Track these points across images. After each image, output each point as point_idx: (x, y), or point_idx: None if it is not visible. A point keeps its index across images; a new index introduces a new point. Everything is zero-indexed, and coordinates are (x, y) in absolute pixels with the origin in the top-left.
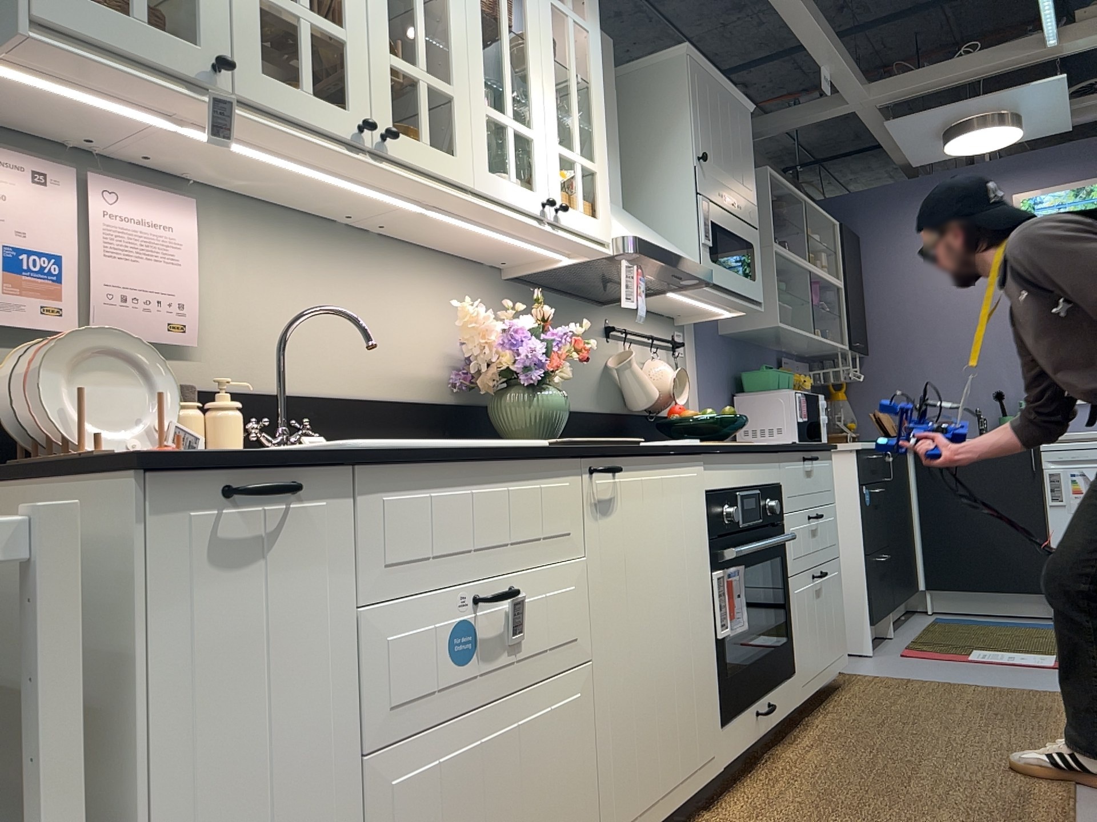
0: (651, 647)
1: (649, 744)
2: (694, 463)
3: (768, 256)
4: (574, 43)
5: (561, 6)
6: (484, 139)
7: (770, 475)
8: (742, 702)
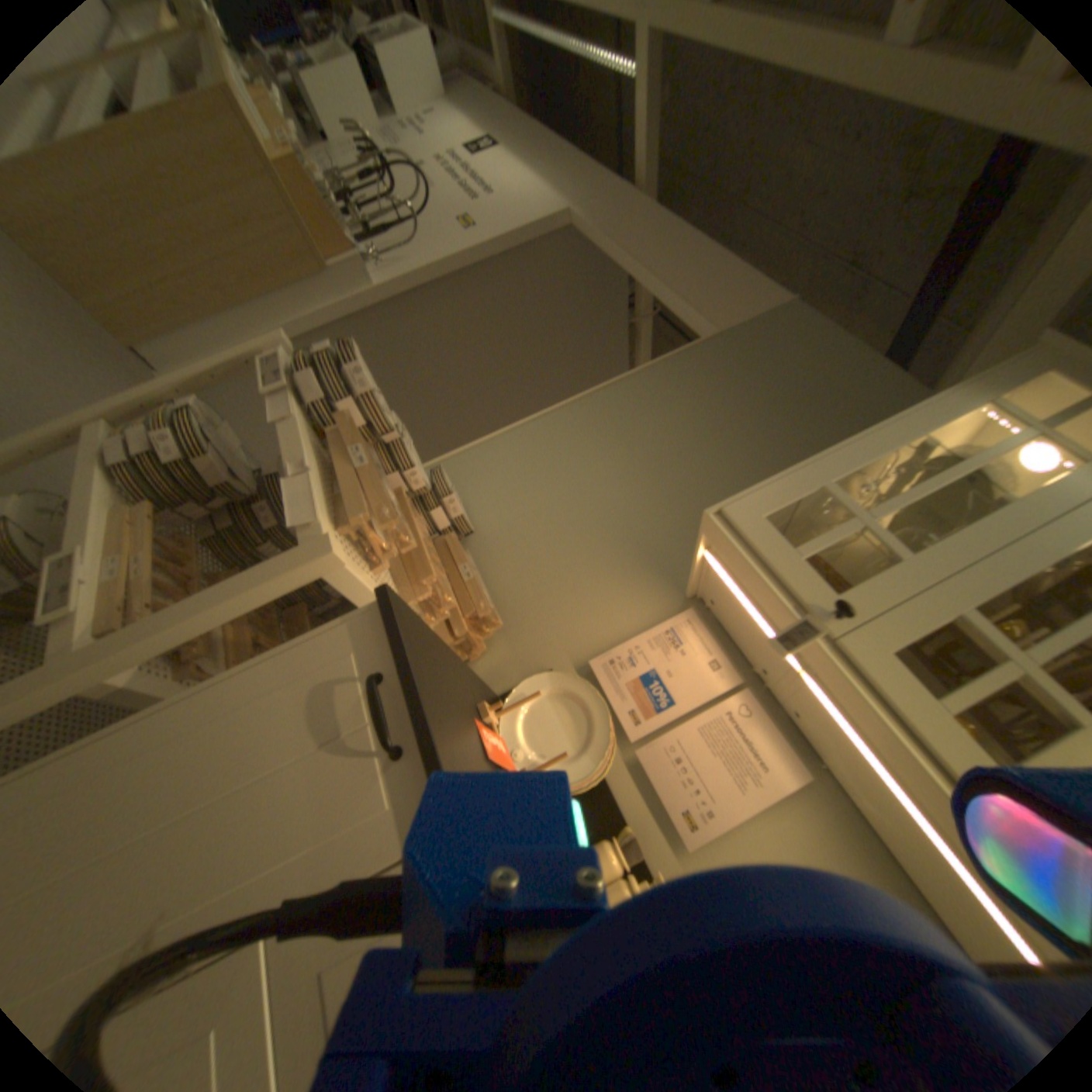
0: None
1: None
2: None
3: None
4: None
5: None
6: None
7: None
8: None
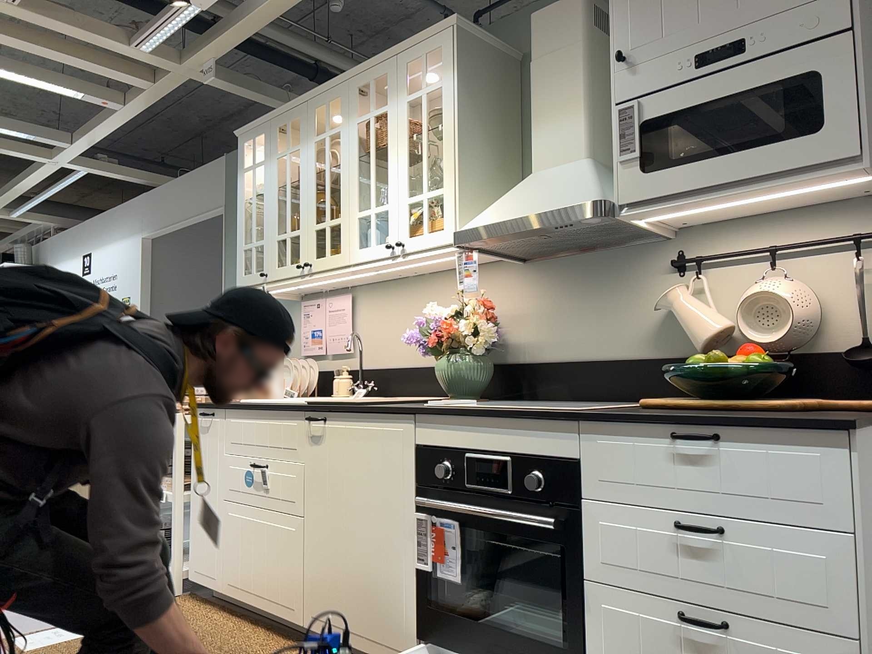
0: (344, 533)
1: (337, 590)
2: (398, 421)
3: None
4: (425, 110)
5: (414, 95)
6: (354, 232)
7: (545, 445)
8: (451, 643)
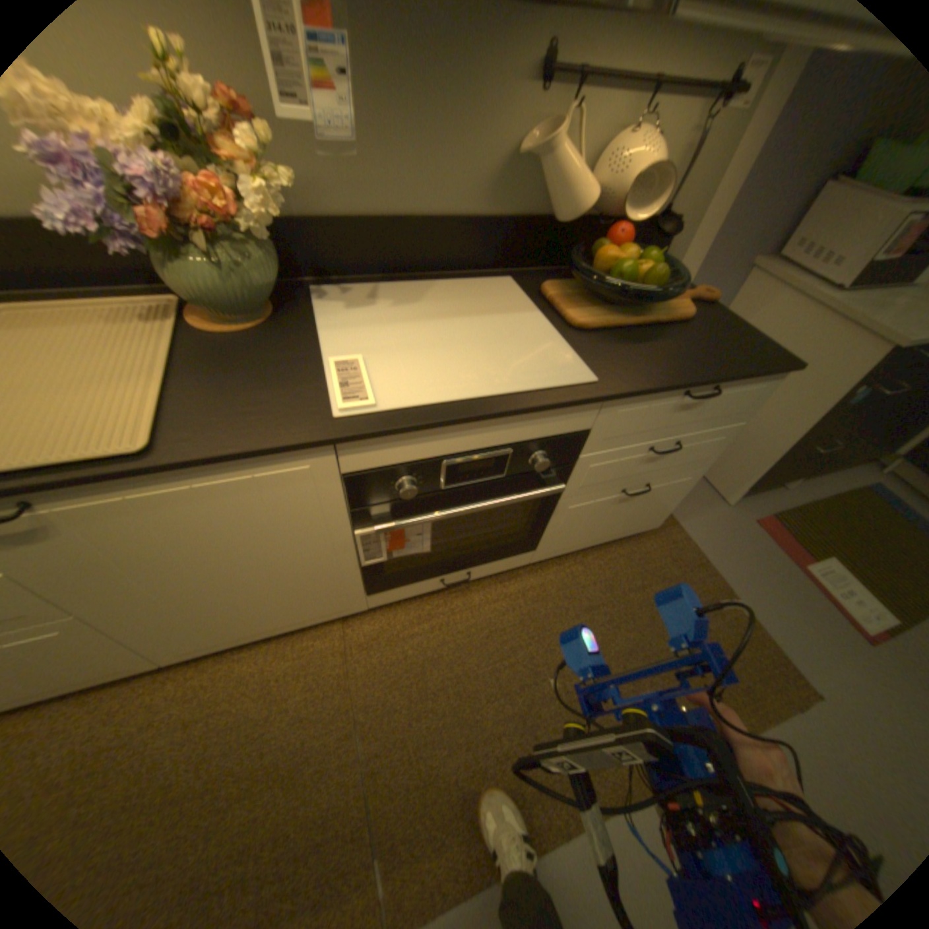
0: (206, 590)
1: (219, 625)
2: (296, 456)
3: None
4: None
5: None
6: None
7: (557, 426)
8: (410, 581)
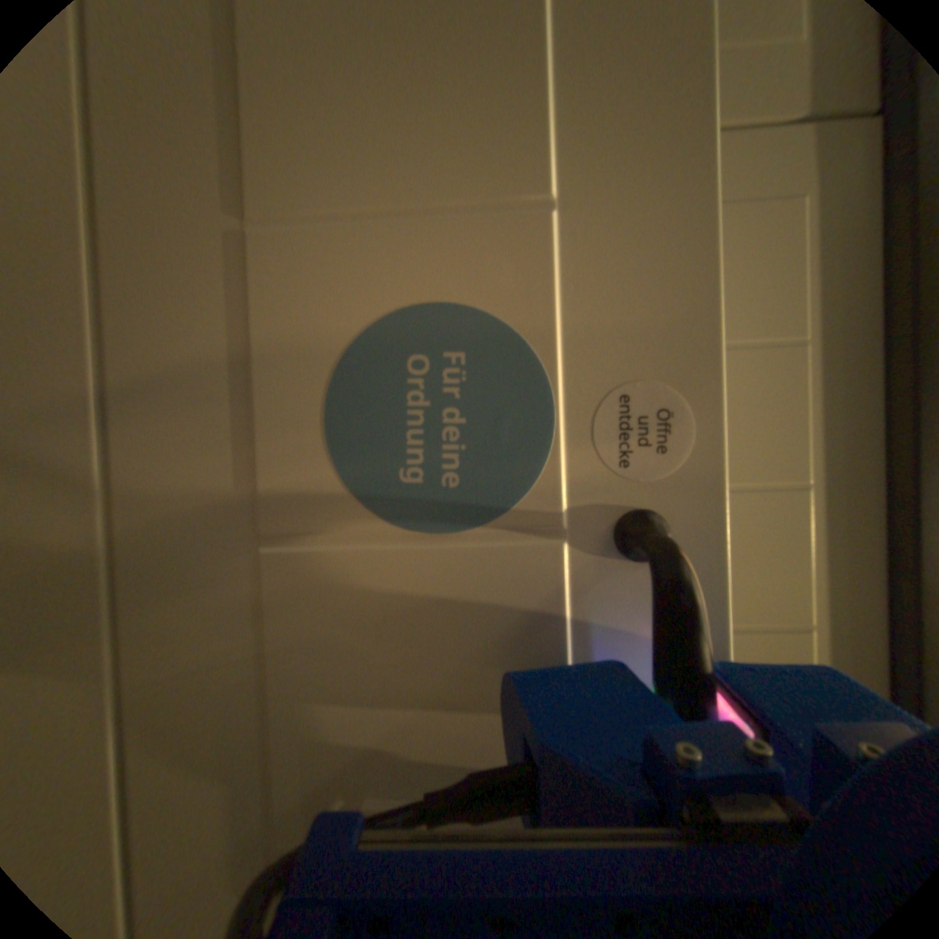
0: None
1: None
2: None
3: None
4: None
5: None
6: None
7: None
8: None
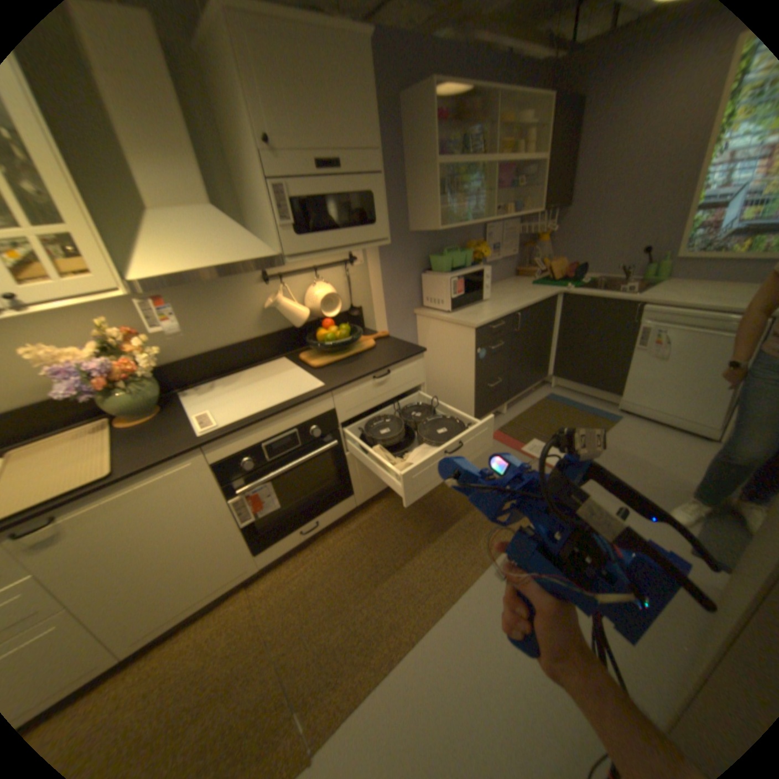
0: (147, 570)
1: (158, 604)
2: (184, 460)
3: (441, 166)
4: None
5: None
6: None
7: (316, 412)
8: (279, 538)
